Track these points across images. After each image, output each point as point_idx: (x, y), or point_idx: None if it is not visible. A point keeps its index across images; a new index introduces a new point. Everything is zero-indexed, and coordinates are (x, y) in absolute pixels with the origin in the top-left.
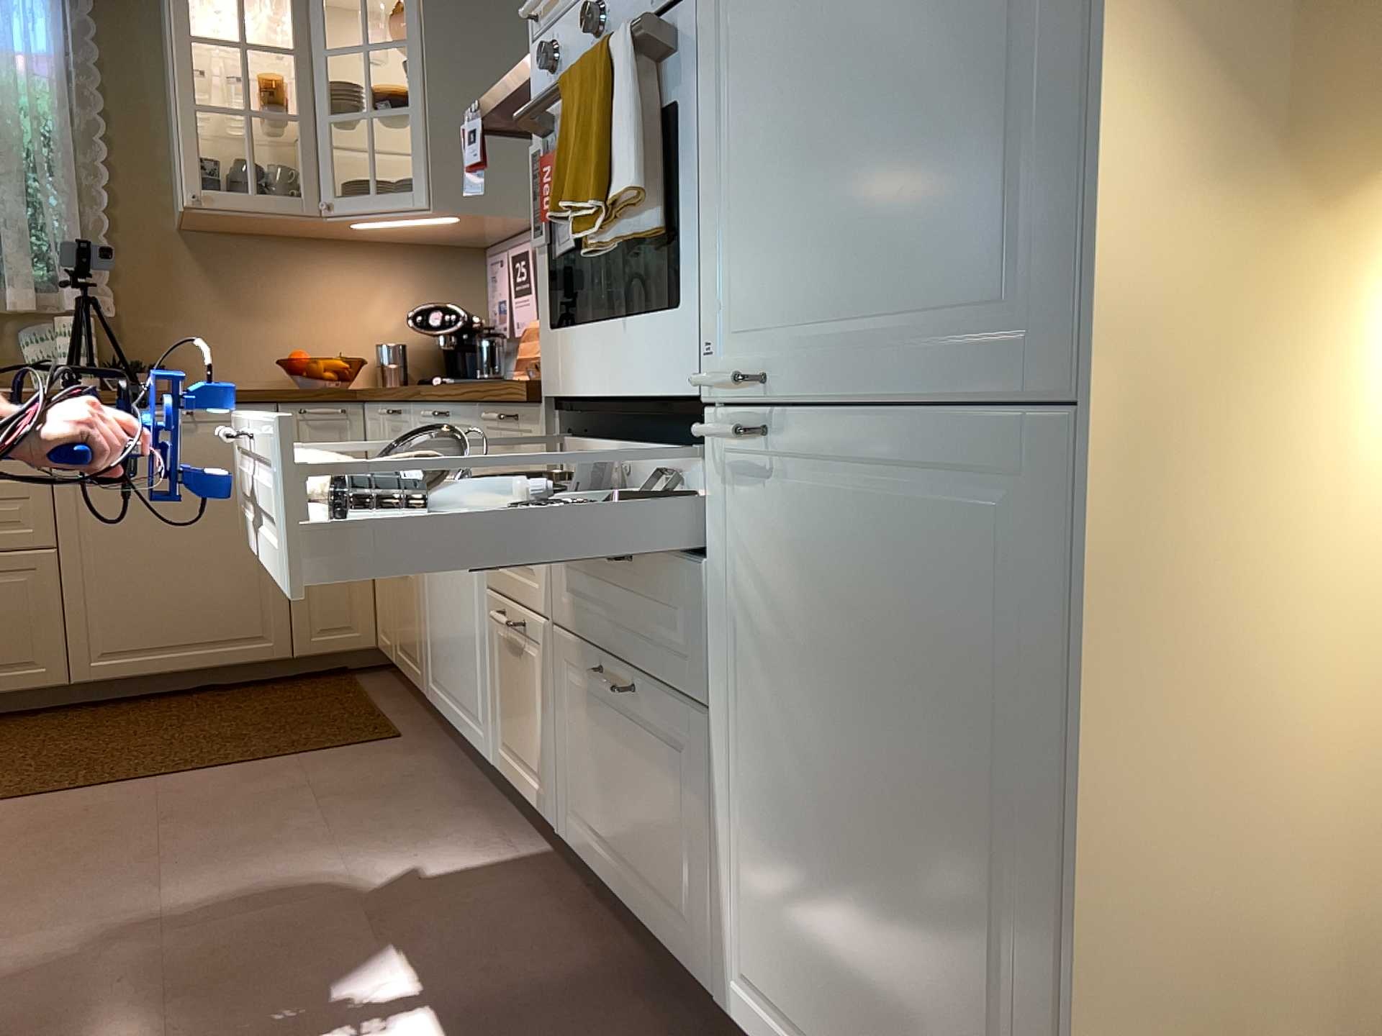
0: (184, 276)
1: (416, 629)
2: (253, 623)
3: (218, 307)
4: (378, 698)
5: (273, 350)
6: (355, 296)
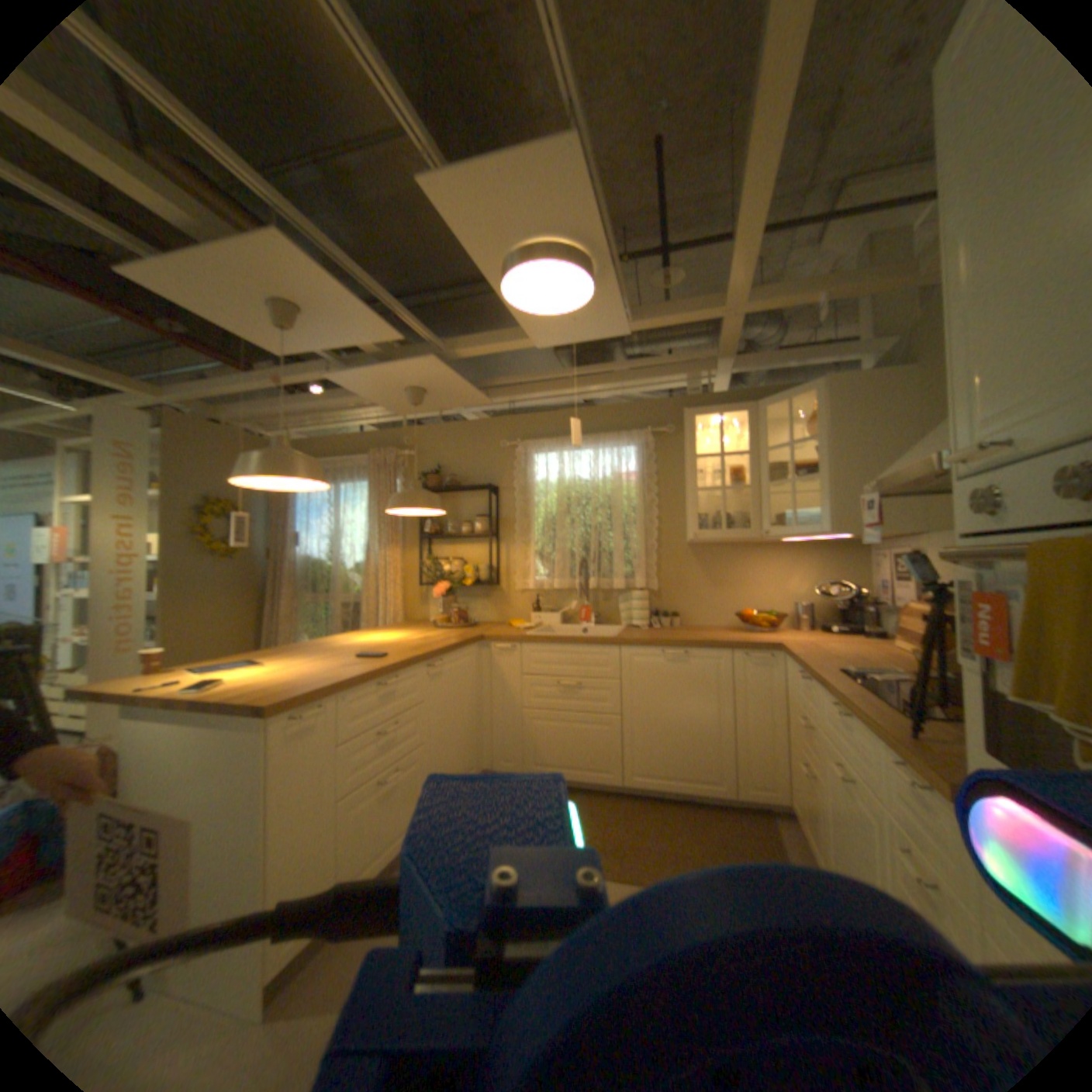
0: (690, 568)
1: (821, 834)
2: (715, 775)
3: (706, 583)
4: (791, 854)
5: (734, 606)
6: (782, 575)
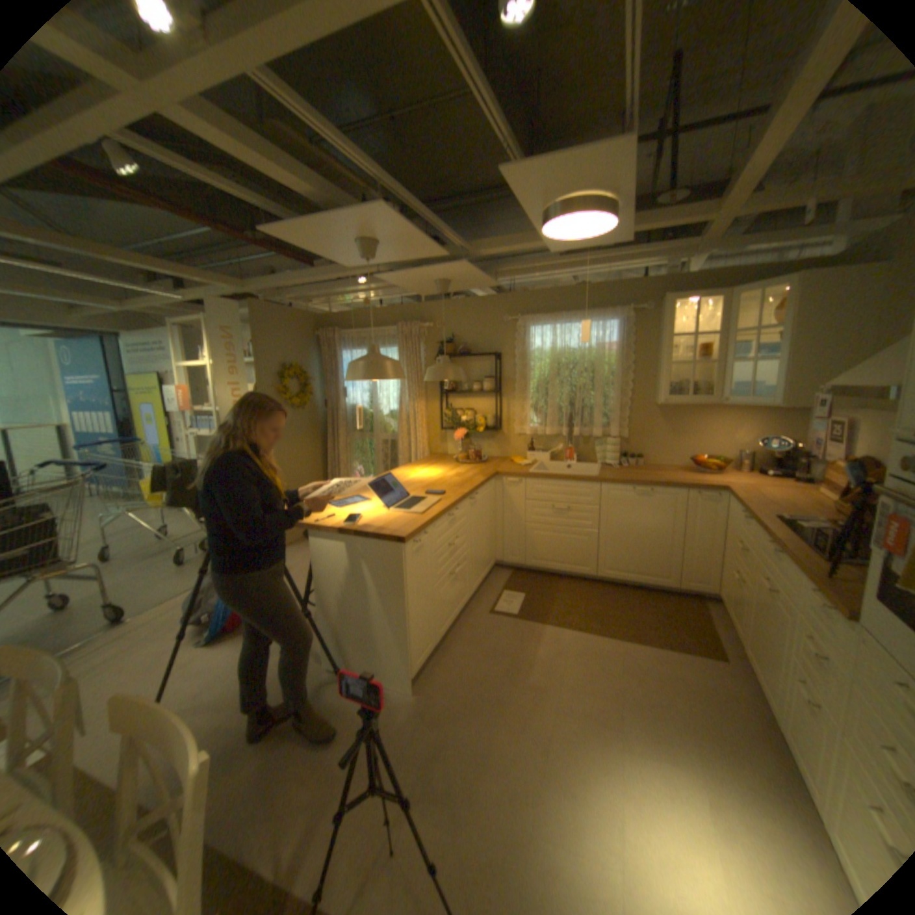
0: (655, 421)
1: (744, 617)
2: (665, 572)
3: (667, 432)
4: (718, 625)
5: (689, 450)
6: (732, 428)
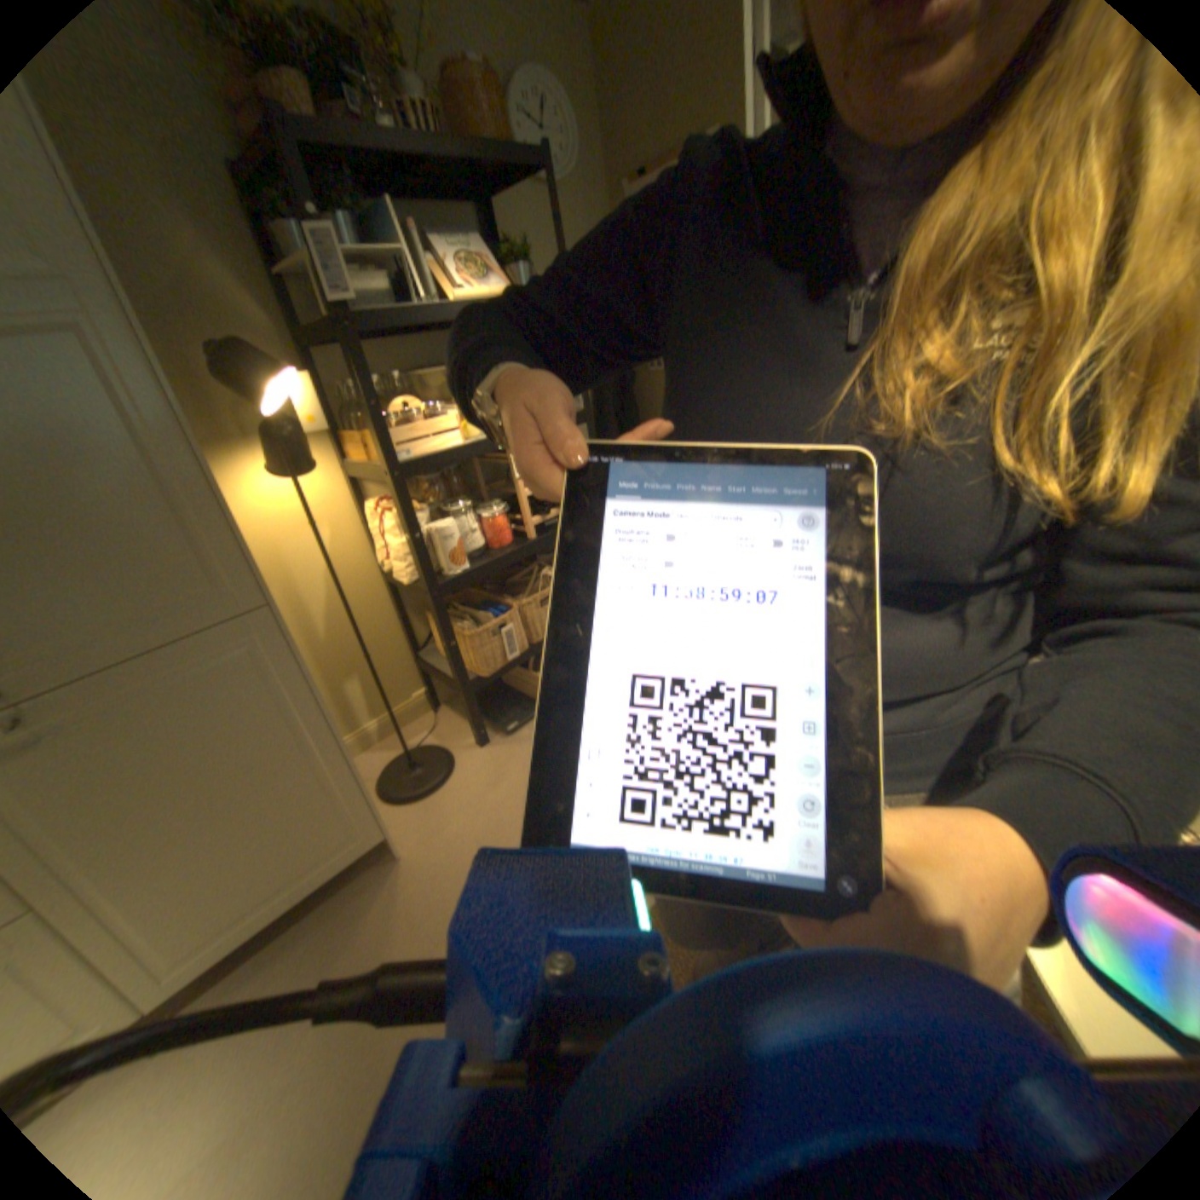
0: None
1: None
2: None
3: None
4: None
5: None
6: None
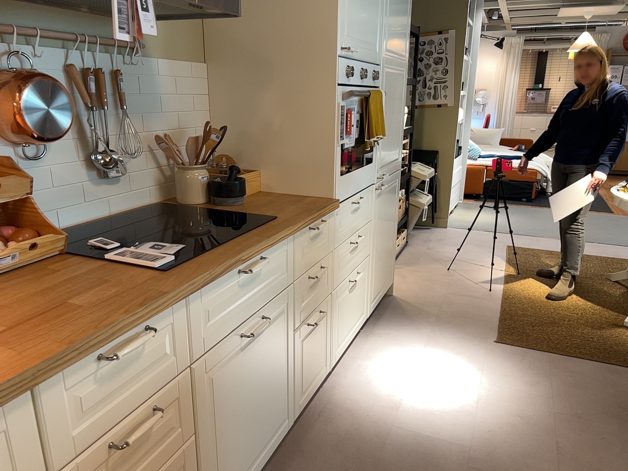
0: None
1: None
2: None
3: None
4: None
5: None
6: None
